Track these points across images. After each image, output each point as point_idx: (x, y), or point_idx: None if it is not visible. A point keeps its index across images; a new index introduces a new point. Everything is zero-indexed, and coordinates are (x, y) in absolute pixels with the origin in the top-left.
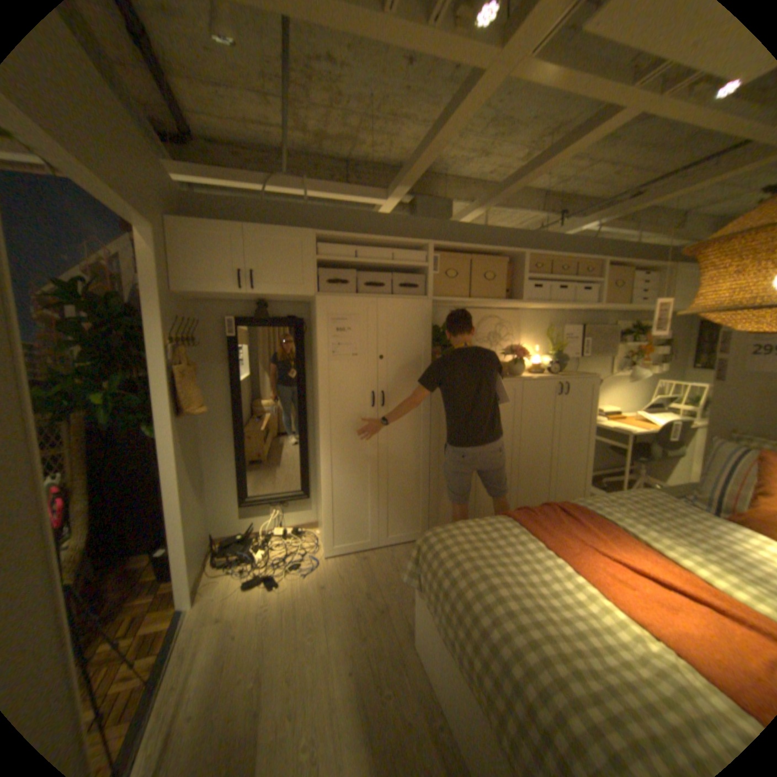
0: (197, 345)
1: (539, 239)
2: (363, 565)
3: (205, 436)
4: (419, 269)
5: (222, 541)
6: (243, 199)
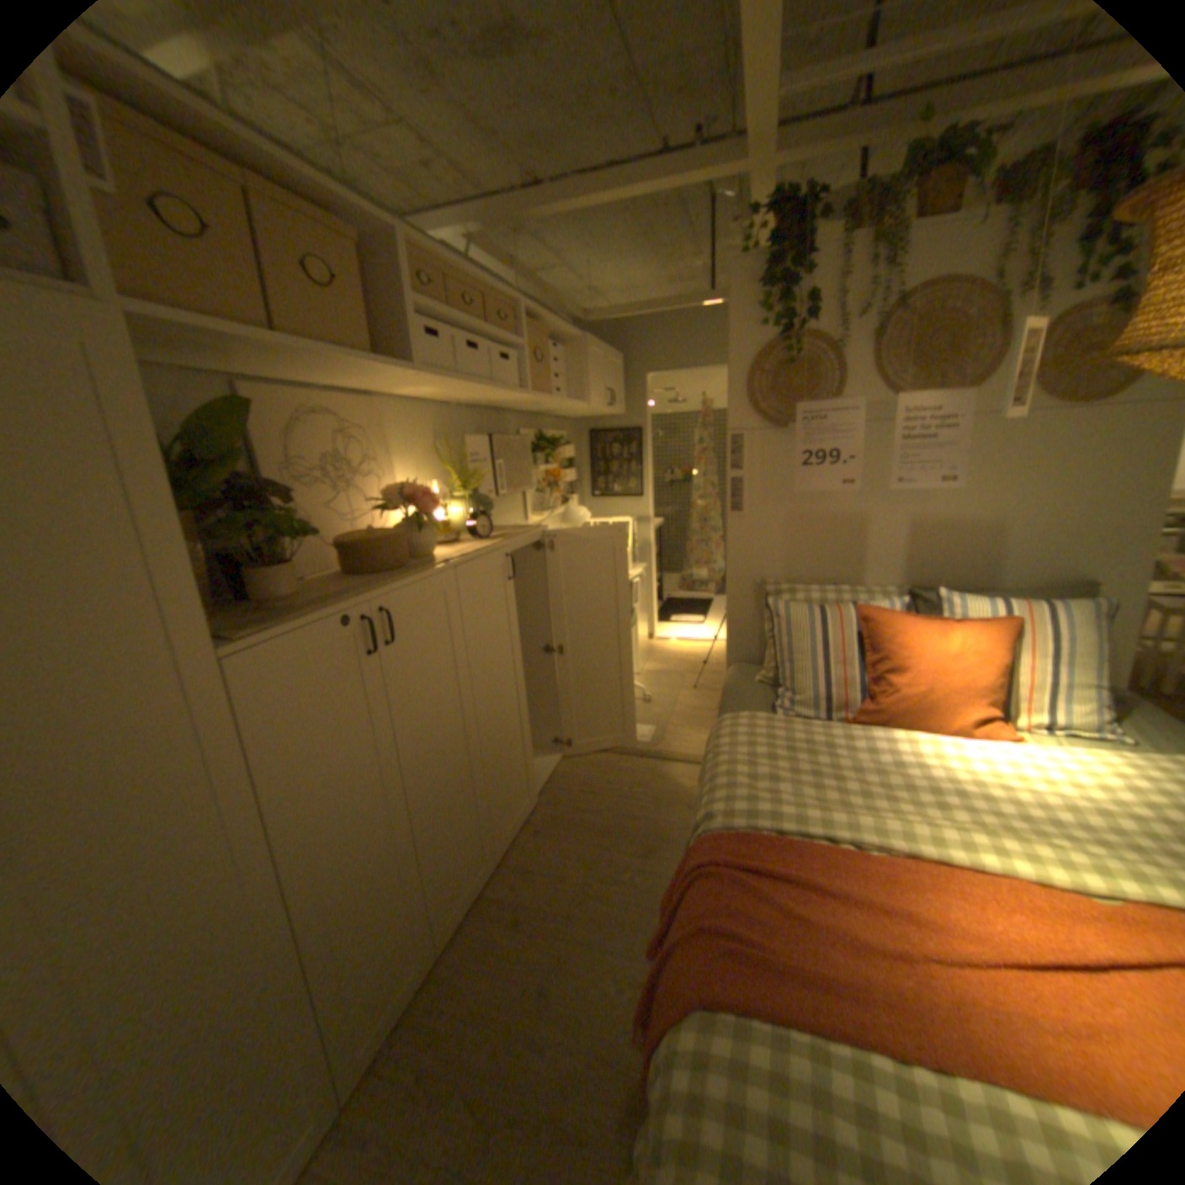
0: None
1: None
2: None
3: None
4: None
5: None
6: None
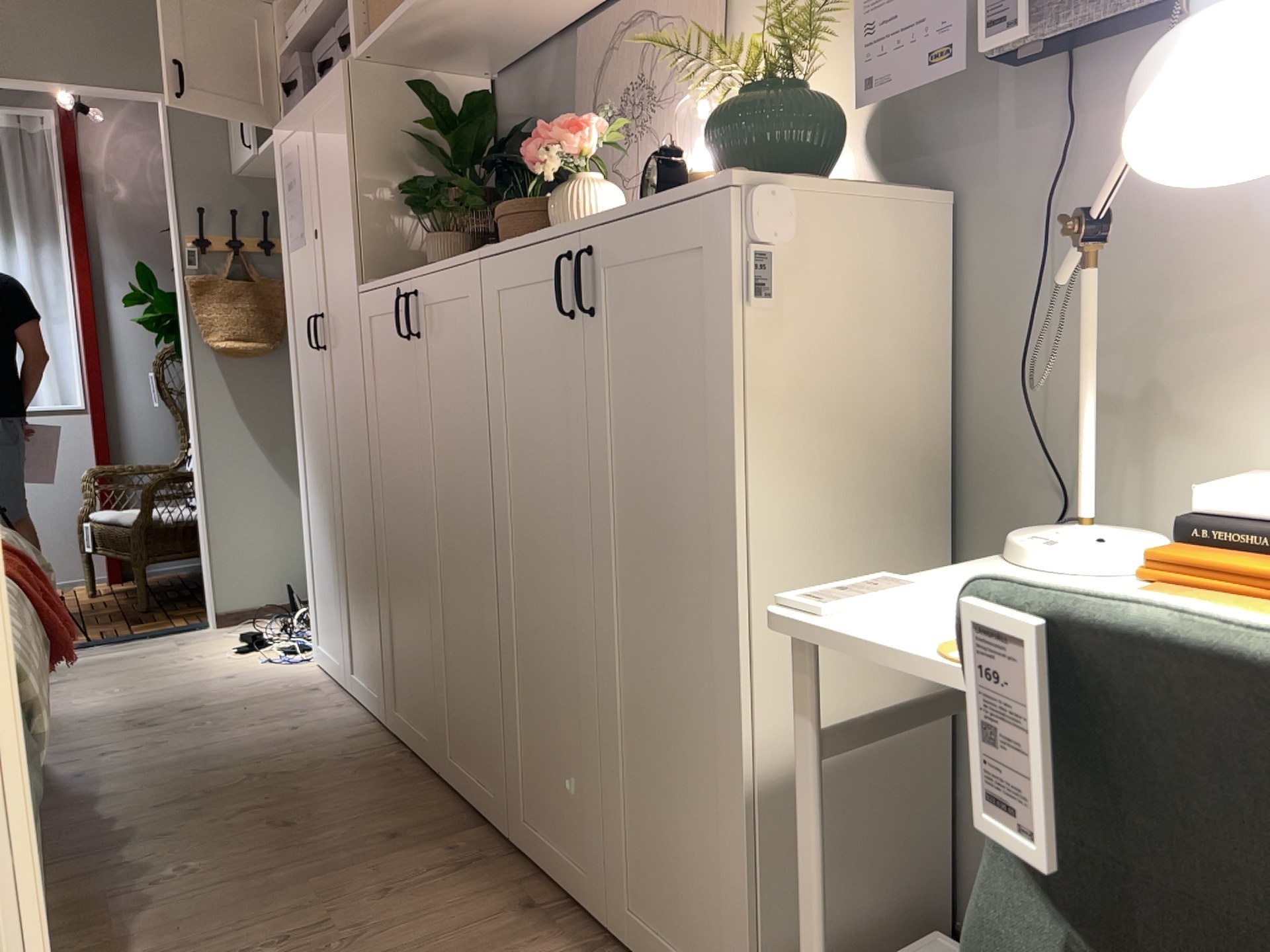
0: None
1: None
2: (289, 692)
3: None
4: None
5: None
6: None
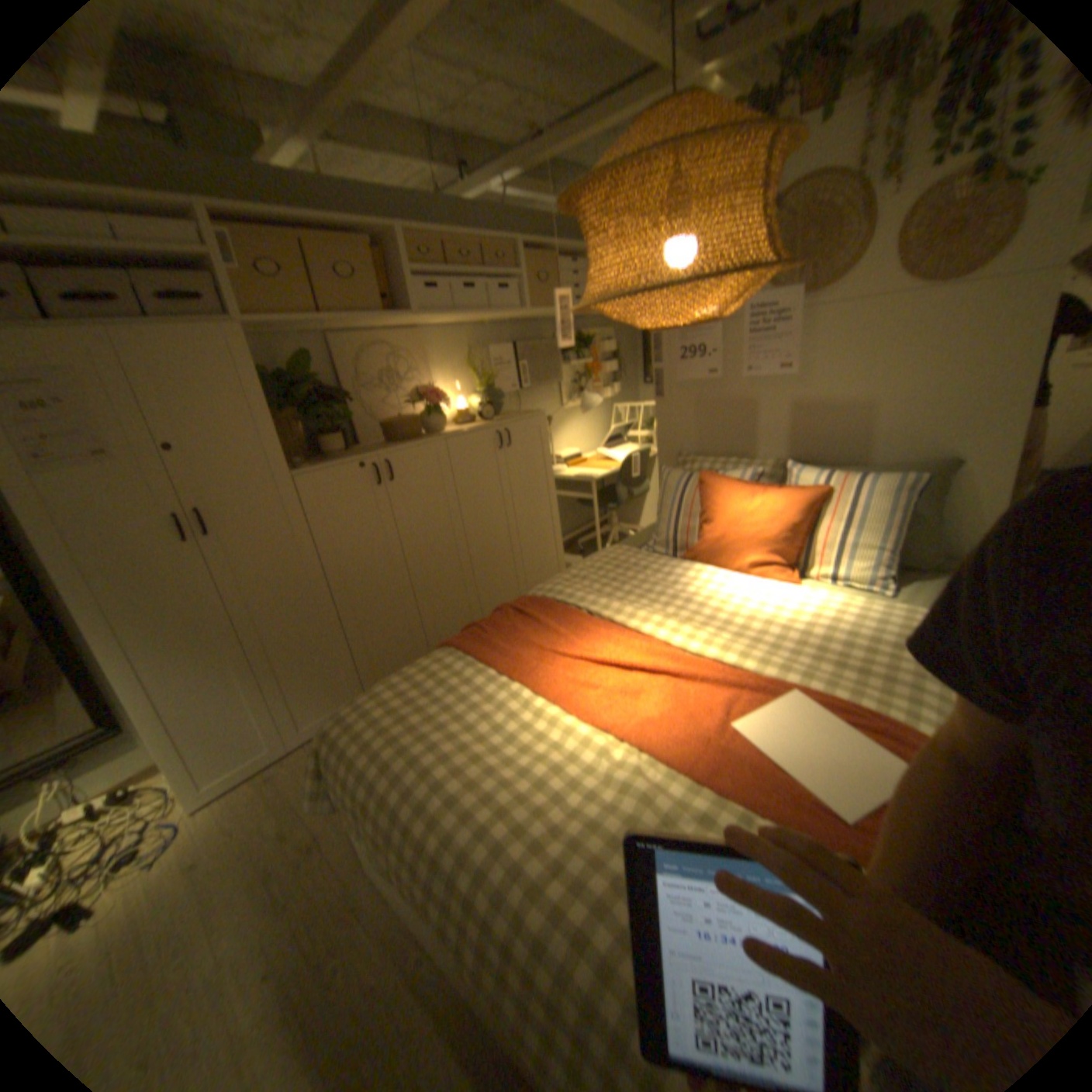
0: None
1: (419, 205)
2: (263, 793)
3: None
4: (194, 260)
5: None
6: None
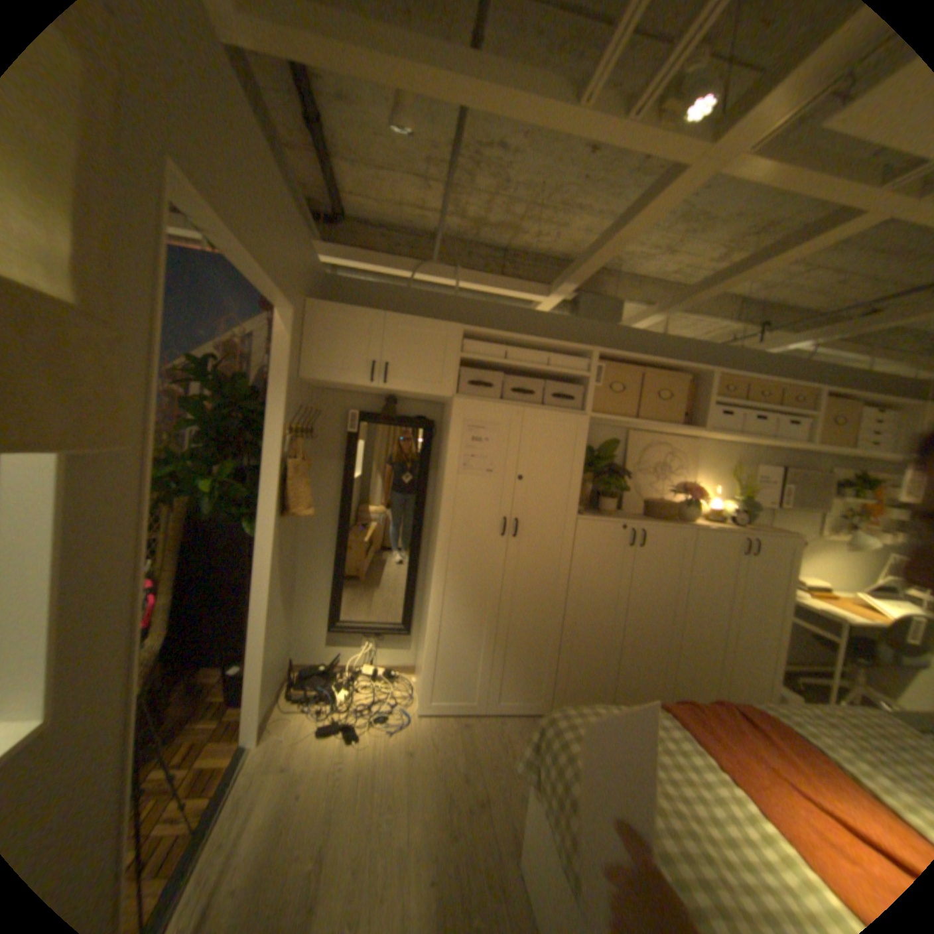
0: (315, 438)
1: (733, 356)
2: (464, 736)
3: (305, 541)
4: (578, 379)
5: (302, 670)
6: (390, 287)
